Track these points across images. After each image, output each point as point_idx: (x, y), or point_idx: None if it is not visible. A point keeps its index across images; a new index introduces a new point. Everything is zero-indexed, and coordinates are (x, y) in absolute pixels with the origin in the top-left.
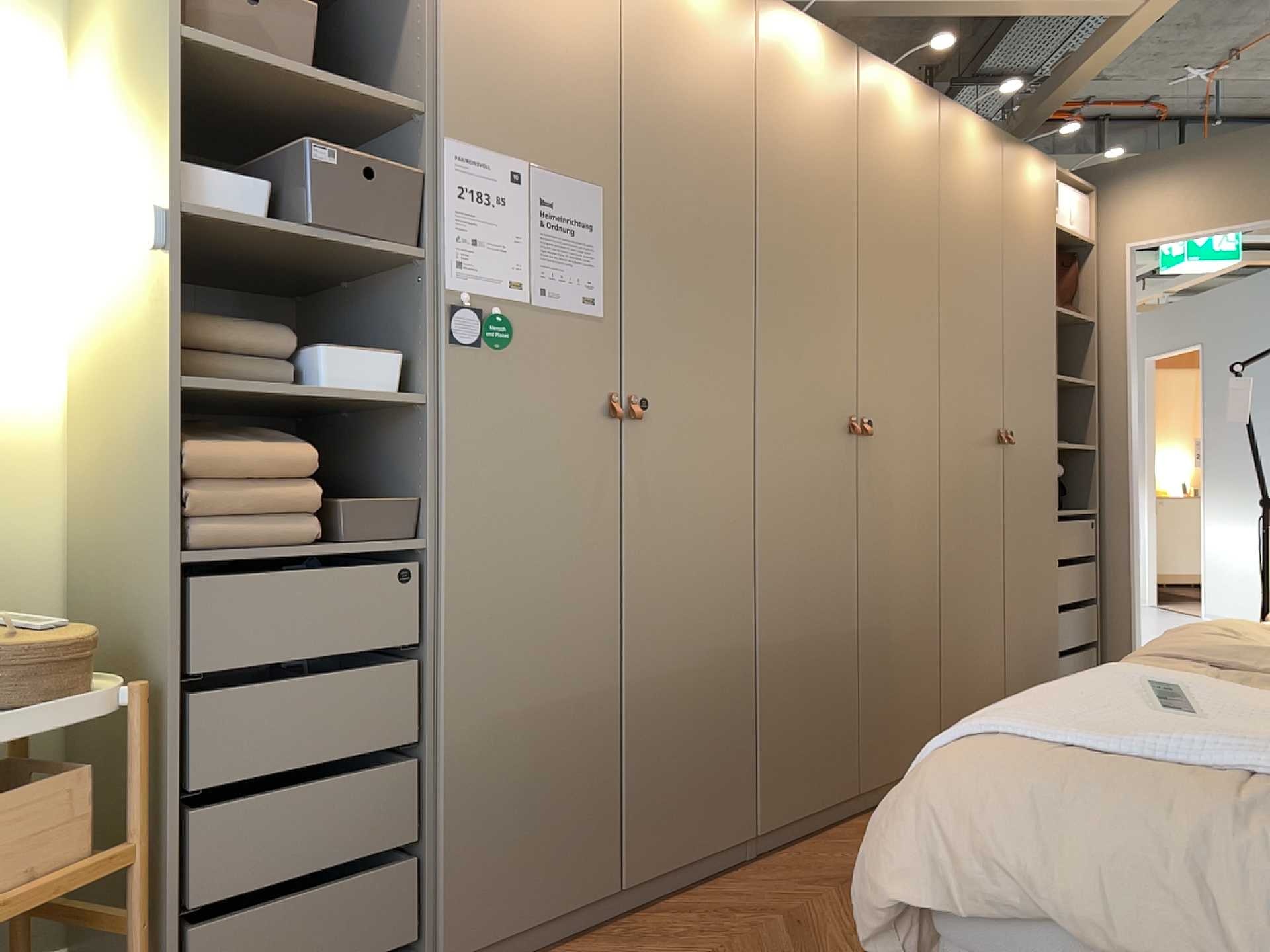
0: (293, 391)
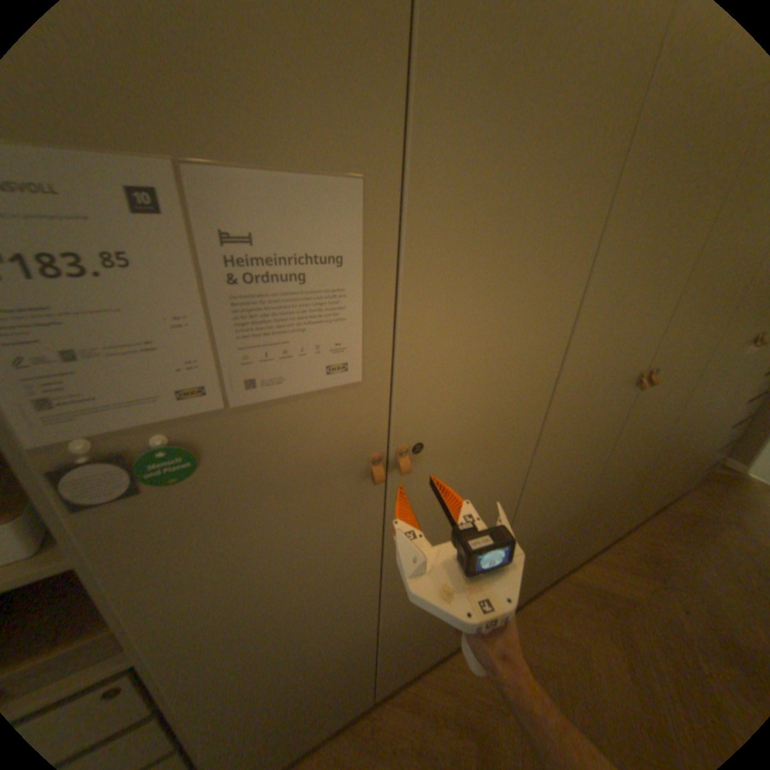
0: None
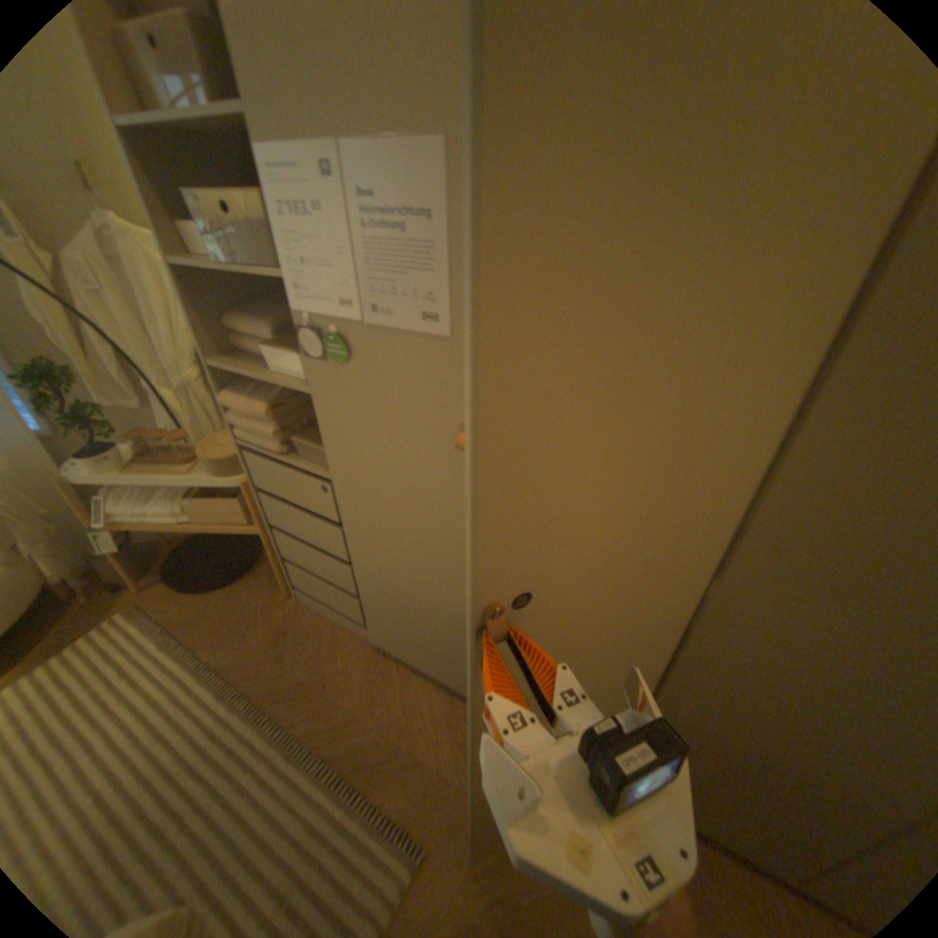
0: (251, 374)
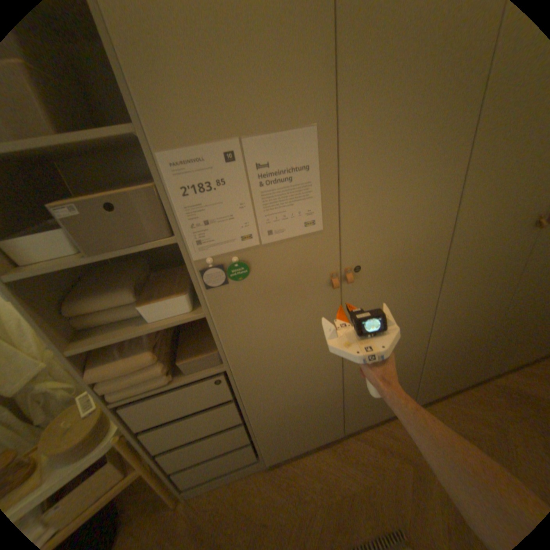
0: (130, 334)
